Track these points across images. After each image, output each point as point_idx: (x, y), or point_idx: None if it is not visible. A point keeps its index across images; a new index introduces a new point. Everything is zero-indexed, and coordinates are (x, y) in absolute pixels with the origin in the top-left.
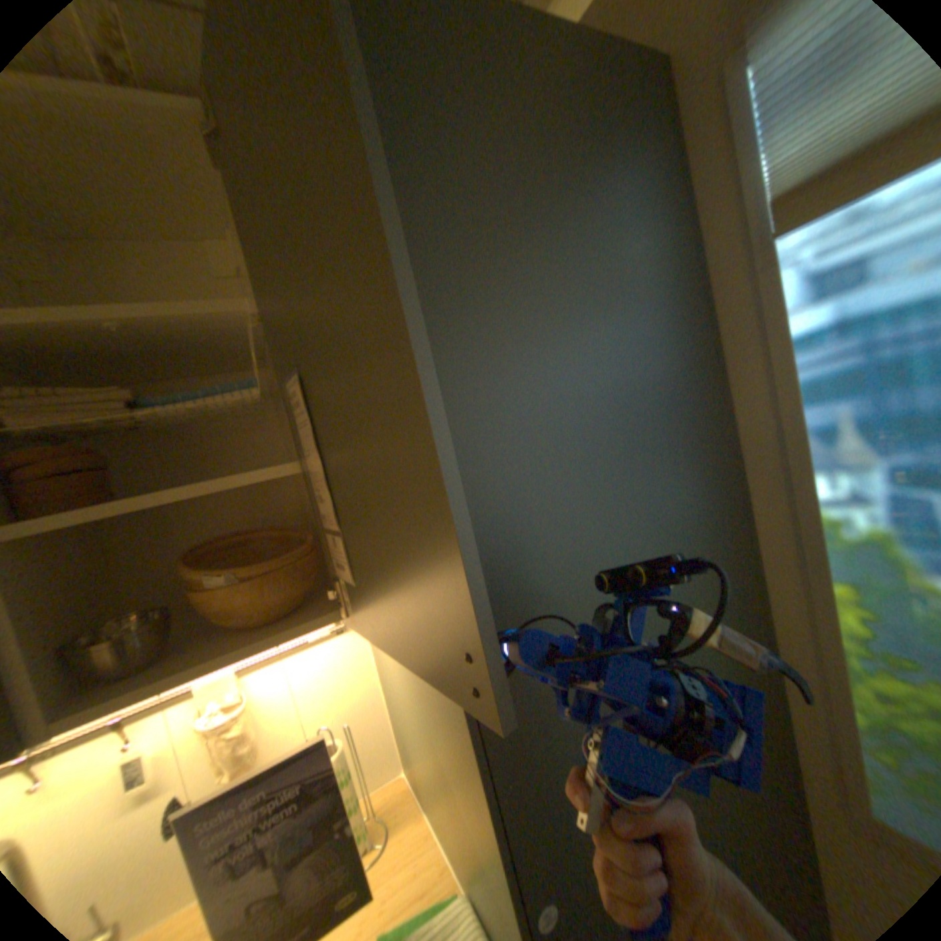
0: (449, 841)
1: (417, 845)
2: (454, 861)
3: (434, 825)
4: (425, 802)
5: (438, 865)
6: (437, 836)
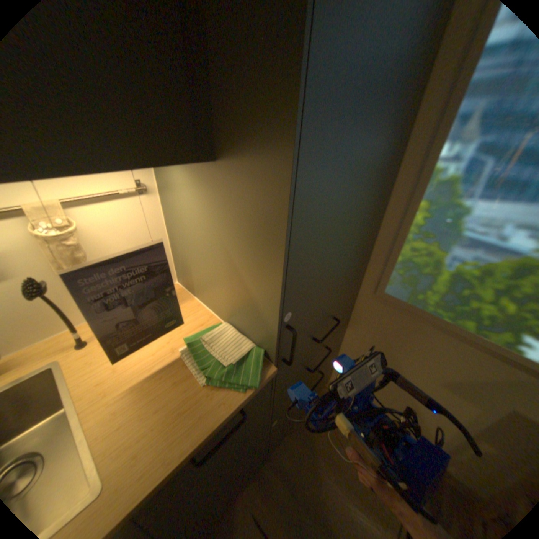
0: (219, 303)
1: (194, 308)
2: (220, 311)
3: (205, 300)
4: (199, 290)
5: (208, 314)
6: (205, 305)
